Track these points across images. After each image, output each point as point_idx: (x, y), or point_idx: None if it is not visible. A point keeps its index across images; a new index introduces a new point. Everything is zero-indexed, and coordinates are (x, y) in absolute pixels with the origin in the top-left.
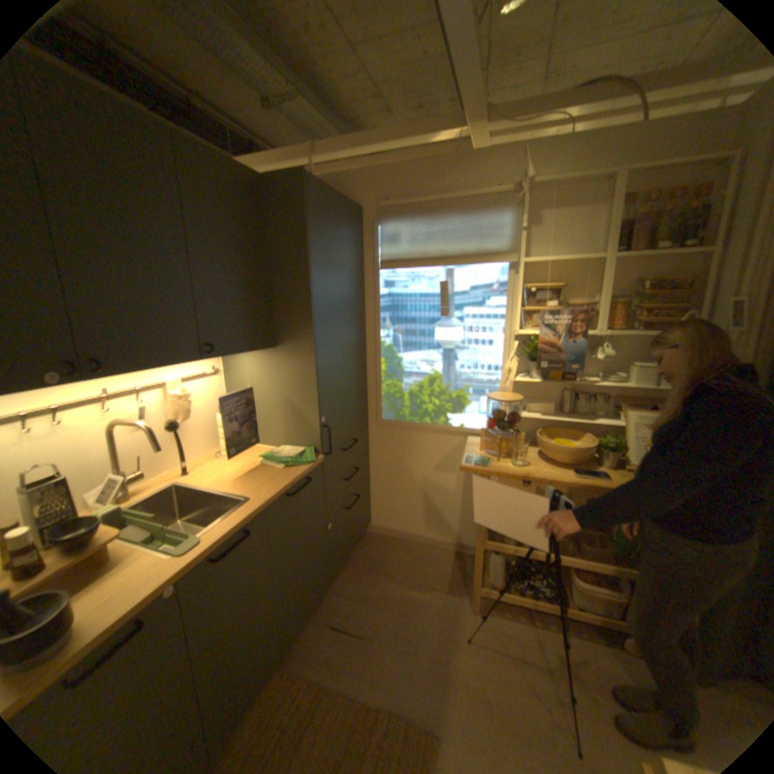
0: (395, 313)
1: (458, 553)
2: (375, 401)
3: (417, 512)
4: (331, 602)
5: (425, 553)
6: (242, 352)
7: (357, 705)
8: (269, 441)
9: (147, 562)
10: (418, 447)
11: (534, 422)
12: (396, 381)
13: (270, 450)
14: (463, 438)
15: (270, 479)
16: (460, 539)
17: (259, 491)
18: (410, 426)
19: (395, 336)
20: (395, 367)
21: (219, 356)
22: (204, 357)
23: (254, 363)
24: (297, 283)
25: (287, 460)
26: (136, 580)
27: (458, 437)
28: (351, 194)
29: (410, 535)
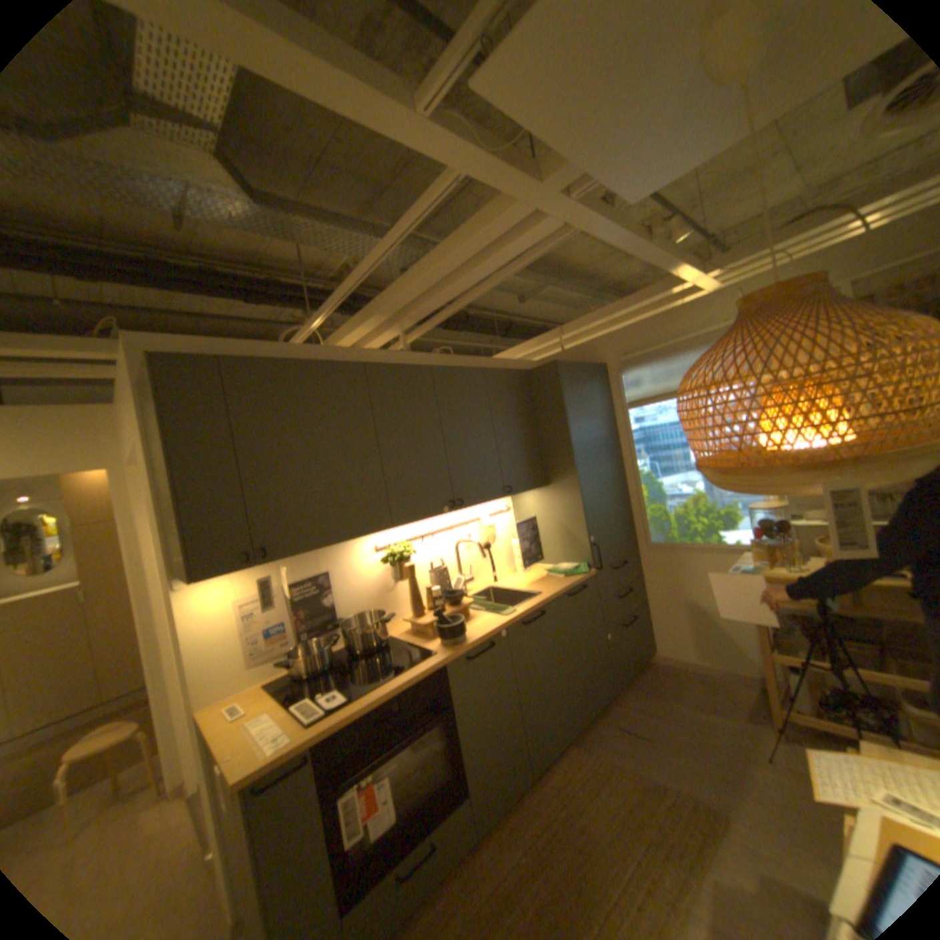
0: (648, 443)
1: (764, 690)
2: (641, 526)
3: (706, 640)
4: (620, 712)
5: (722, 687)
6: (526, 491)
7: (647, 782)
8: (550, 562)
9: (489, 618)
10: (693, 569)
11: (823, 532)
12: (659, 505)
13: (552, 567)
14: (742, 556)
15: (554, 583)
16: (763, 673)
17: (547, 590)
18: (681, 547)
19: (652, 464)
20: (656, 492)
21: (513, 495)
22: (504, 496)
23: (533, 500)
24: (559, 437)
25: (565, 572)
26: (486, 624)
27: (737, 556)
28: (594, 356)
29: (702, 667)
